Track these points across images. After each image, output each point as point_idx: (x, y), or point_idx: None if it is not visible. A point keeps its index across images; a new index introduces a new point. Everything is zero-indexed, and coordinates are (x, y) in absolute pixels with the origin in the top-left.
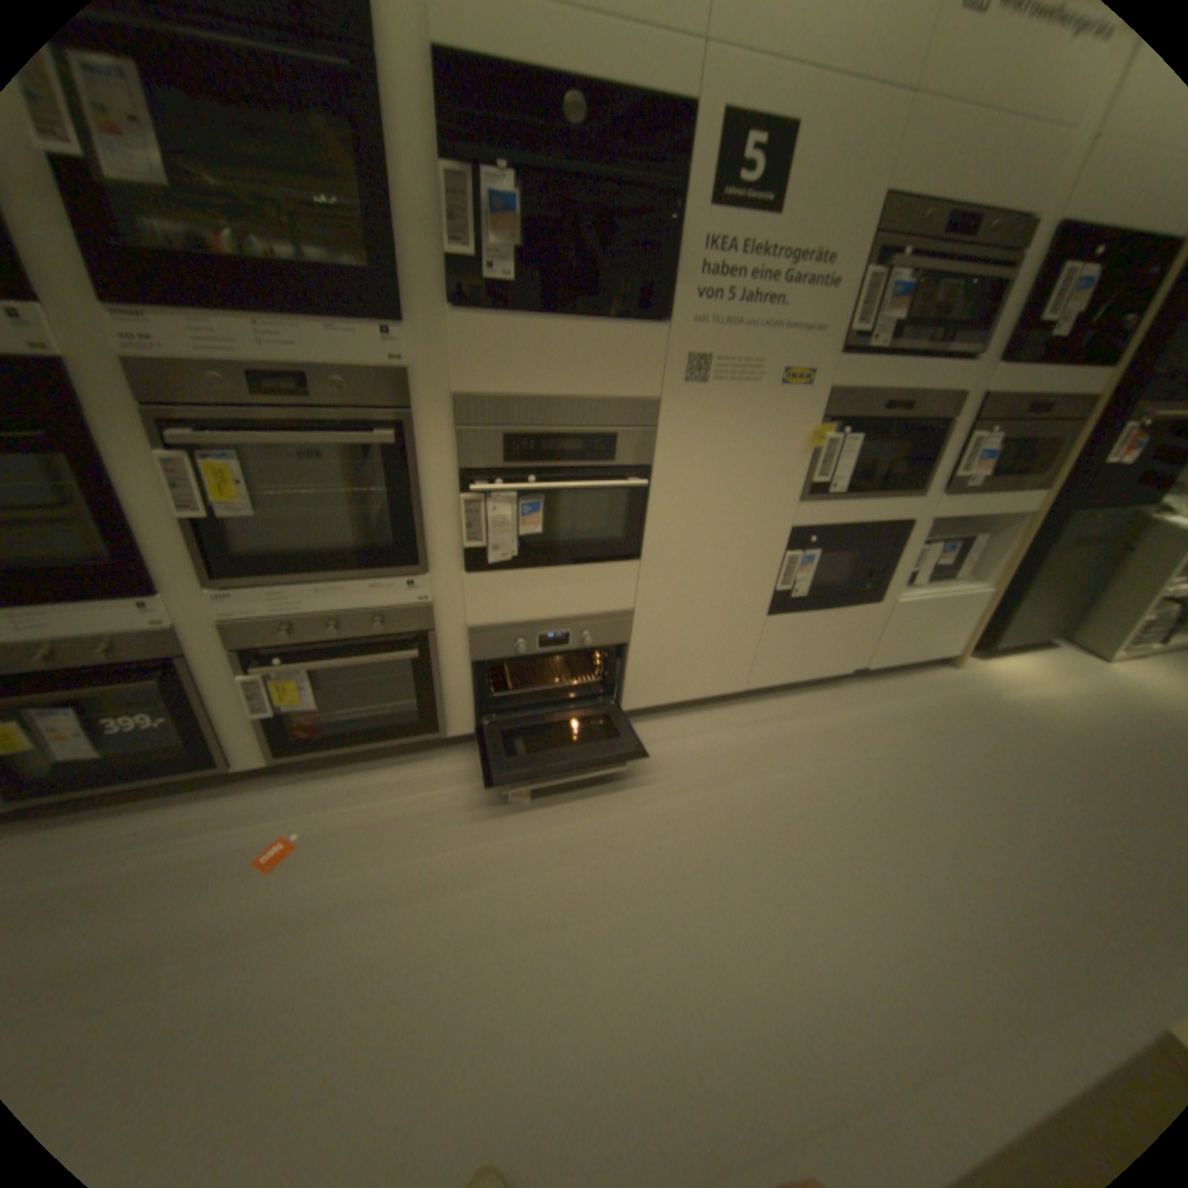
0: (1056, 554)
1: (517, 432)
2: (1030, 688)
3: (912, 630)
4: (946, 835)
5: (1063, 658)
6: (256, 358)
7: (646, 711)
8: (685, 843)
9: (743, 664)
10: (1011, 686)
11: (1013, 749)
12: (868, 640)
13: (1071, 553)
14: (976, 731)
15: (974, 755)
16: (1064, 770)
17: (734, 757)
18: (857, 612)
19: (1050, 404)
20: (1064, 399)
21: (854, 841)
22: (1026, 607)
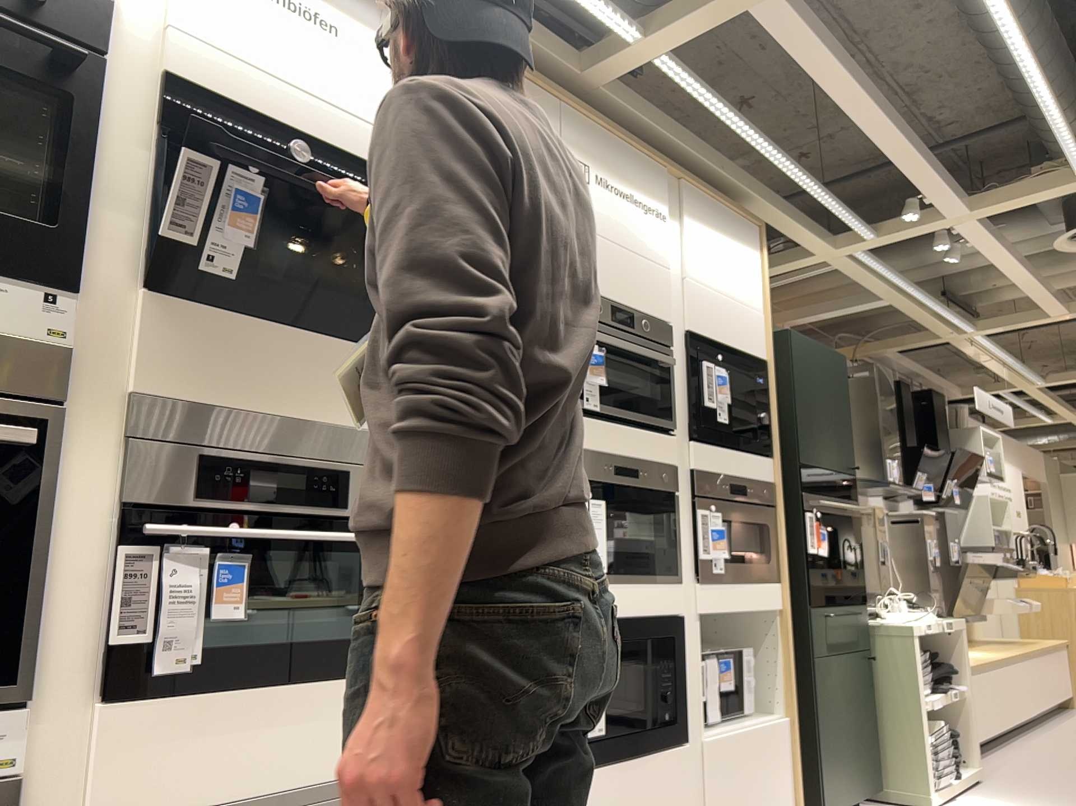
0: (819, 665)
1: (219, 455)
2: None
3: (734, 791)
4: None
5: None
6: None
7: None
8: None
9: None
10: None
11: None
12: None
13: (829, 664)
14: None
15: None
16: None
17: None
18: (668, 762)
19: (743, 487)
20: (750, 483)
21: None
22: (825, 744)
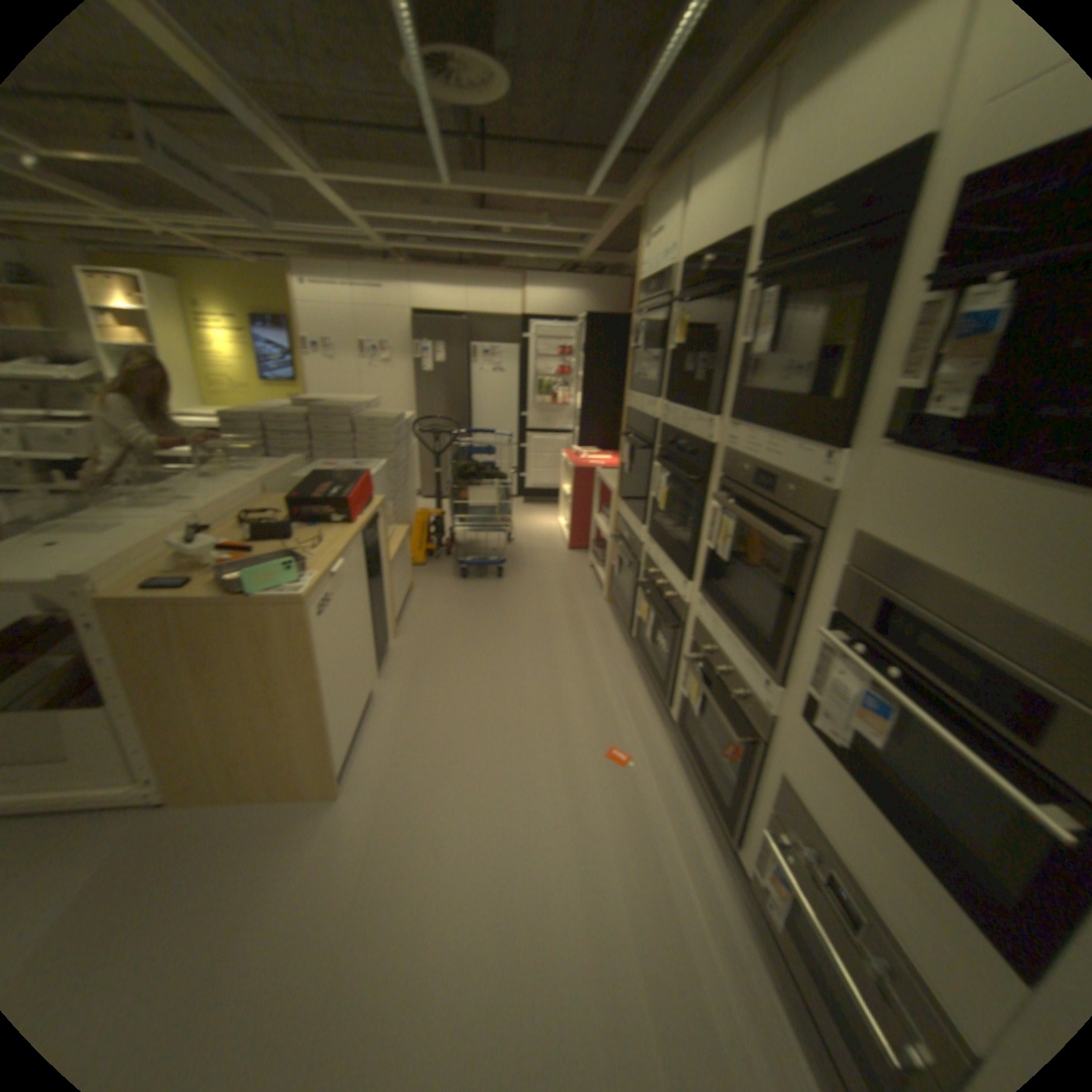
0: None
1: (900, 602)
2: None
3: None
4: None
5: None
6: (761, 459)
7: None
8: None
9: None
10: None
11: None
12: None
13: None
14: None
15: None
16: None
17: None
18: None
19: None
20: None
21: None
22: None
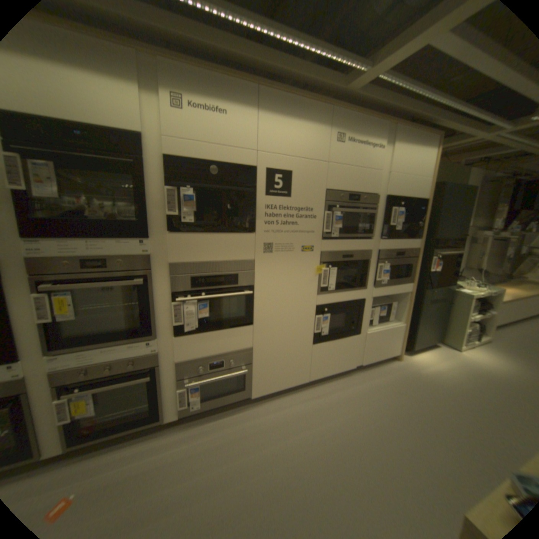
0: (425, 308)
1: (196, 276)
2: (432, 367)
3: (376, 345)
4: (407, 445)
5: (442, 352)
6: (84, 255)
7: (264, 398)
8: (285, 468)
9: (306, 368)
10: (424, 367)
11: (429, 397)
12: (359, 352)
13: (430, 307)
14: (412, 390)
15: (413, 402)
16: (452, 404)
17: (306, 417)
18: (351, 340)
19: (403, 252)
20: (407, 250)
21: (366, 455)
22: (420, 331)
